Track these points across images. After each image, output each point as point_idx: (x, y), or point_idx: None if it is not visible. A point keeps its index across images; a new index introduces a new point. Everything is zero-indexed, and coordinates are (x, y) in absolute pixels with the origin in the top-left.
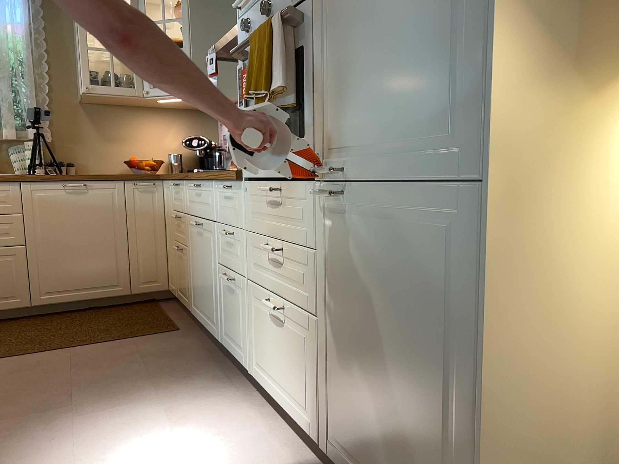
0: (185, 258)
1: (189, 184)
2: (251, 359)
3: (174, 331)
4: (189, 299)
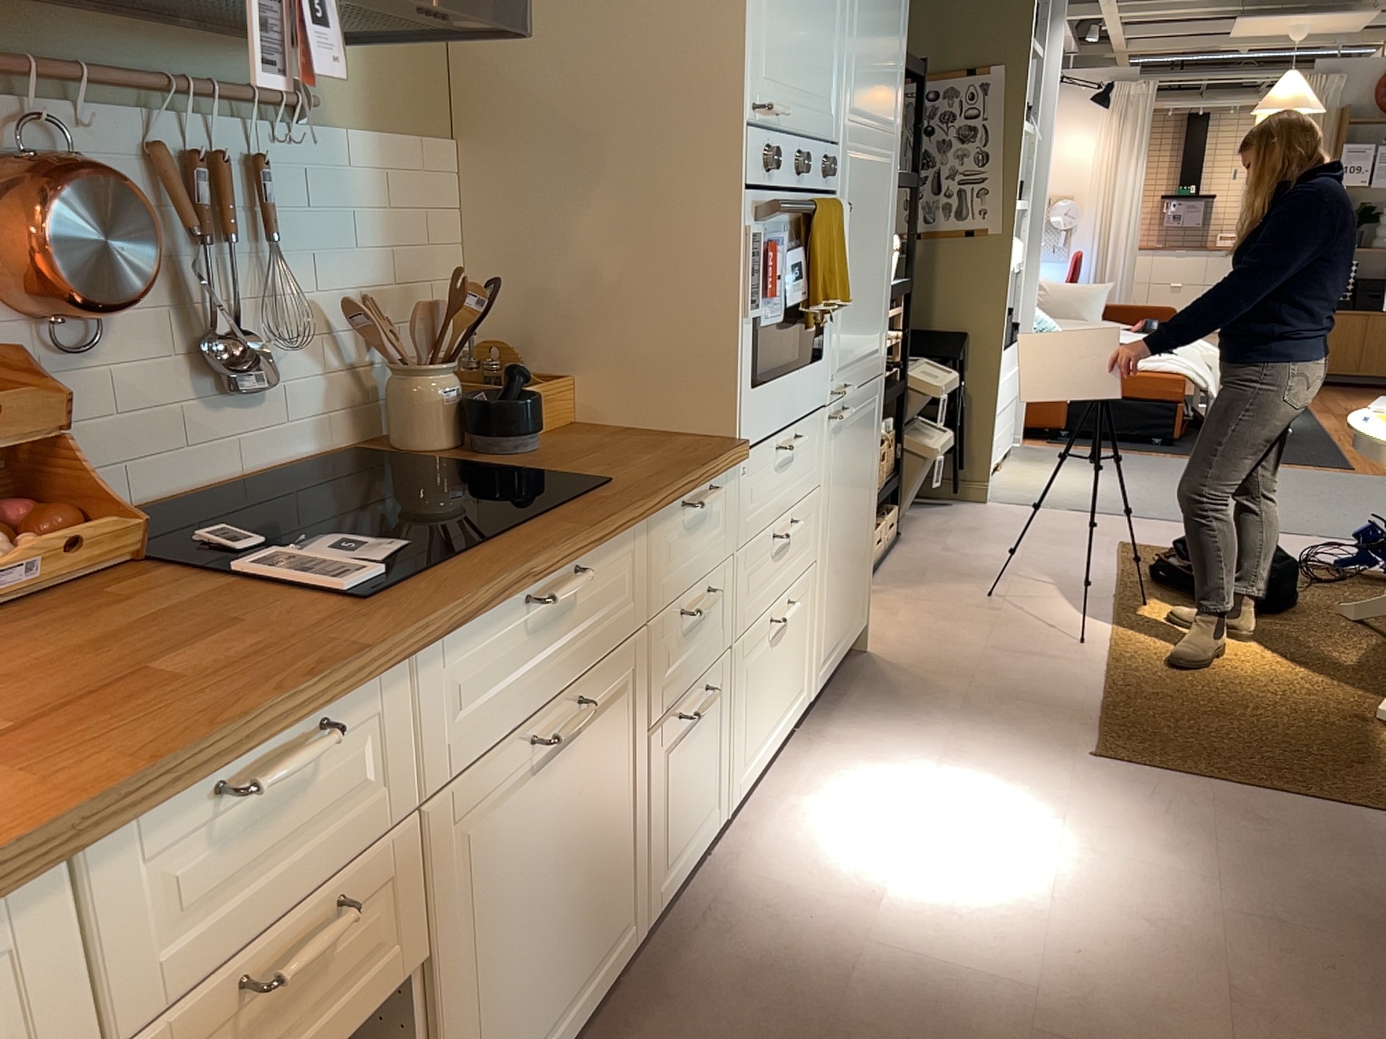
0: None
1: (470, 633)
2: (731, 782)
3: None
4: None
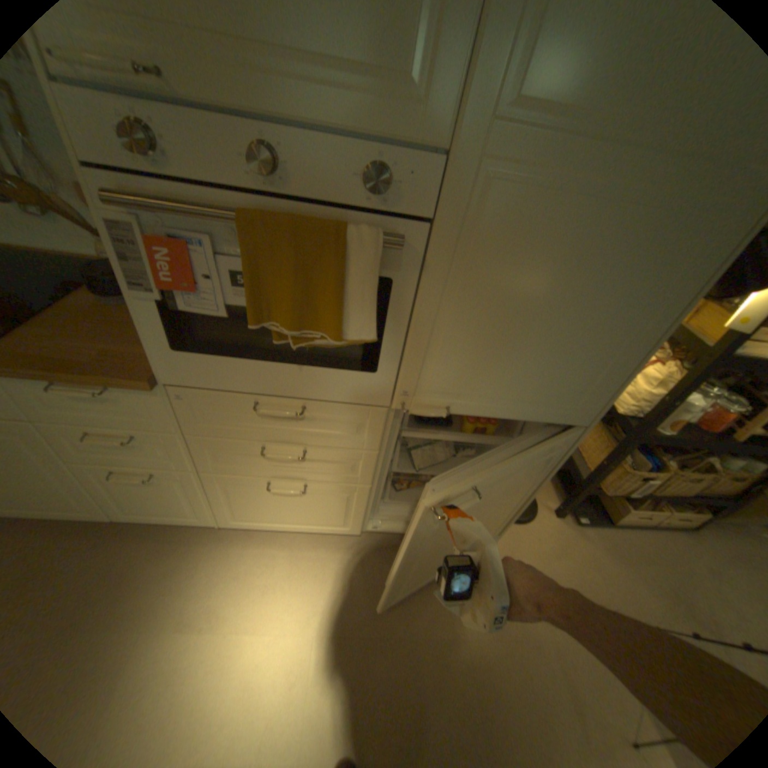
0: None
1: None
2: (217, 520)
3: None
4: None
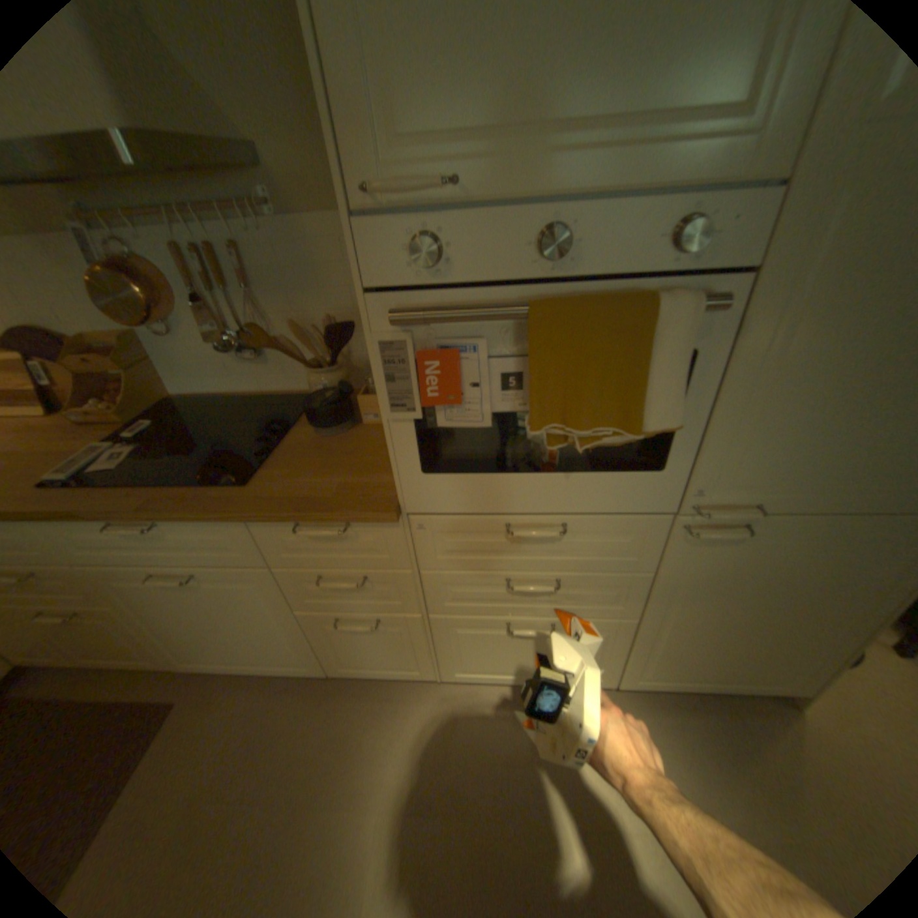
0: (106, 620)
1: (70, 523)
2: (441, 671)
3: (168, 714)
4: (158, 660)
